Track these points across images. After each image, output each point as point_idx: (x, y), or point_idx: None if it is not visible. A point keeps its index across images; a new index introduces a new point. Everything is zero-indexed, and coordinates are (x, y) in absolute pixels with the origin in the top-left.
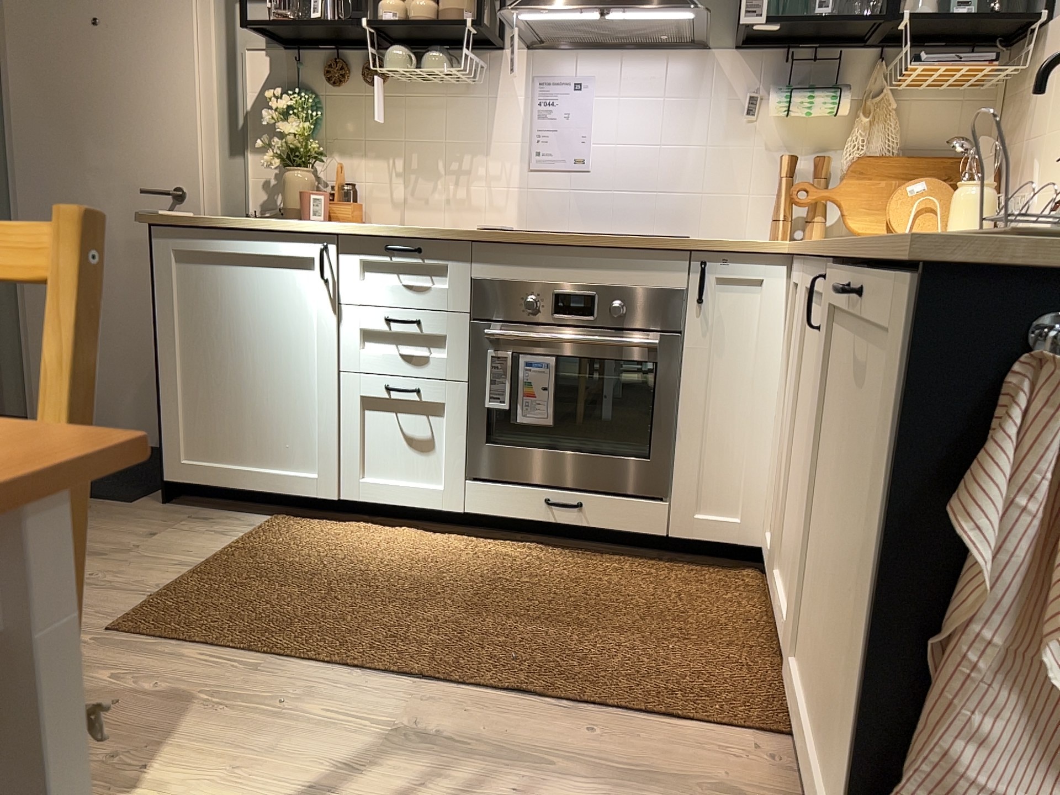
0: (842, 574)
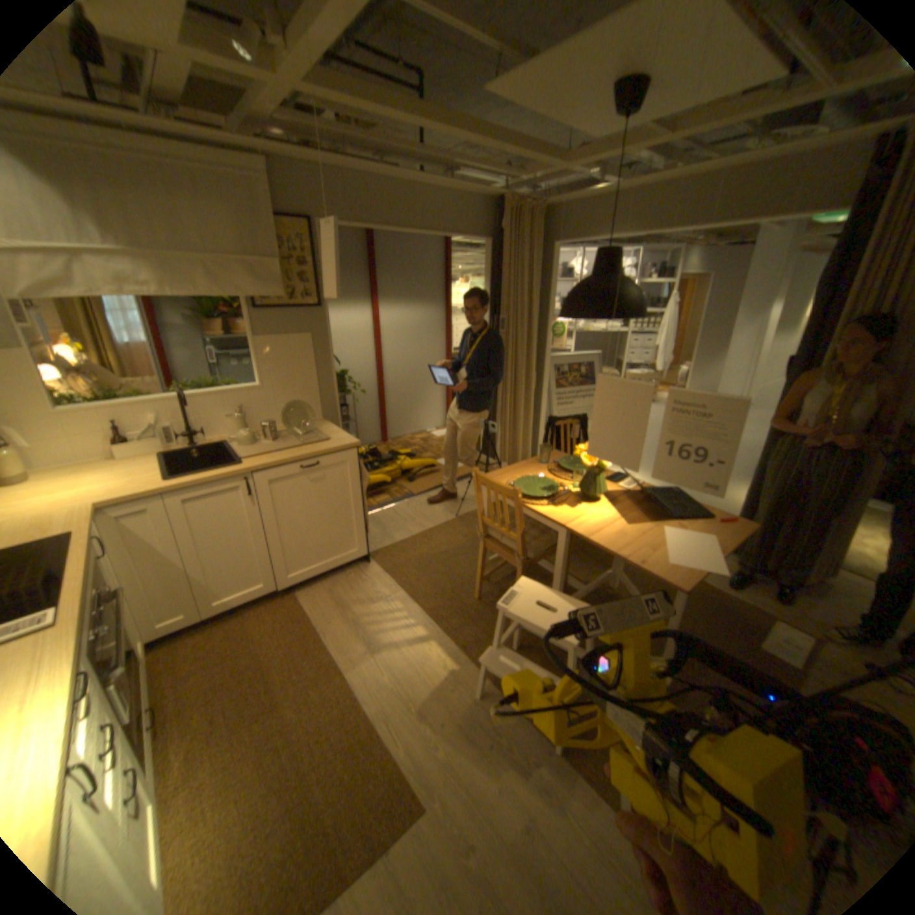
0: (317, 525)
